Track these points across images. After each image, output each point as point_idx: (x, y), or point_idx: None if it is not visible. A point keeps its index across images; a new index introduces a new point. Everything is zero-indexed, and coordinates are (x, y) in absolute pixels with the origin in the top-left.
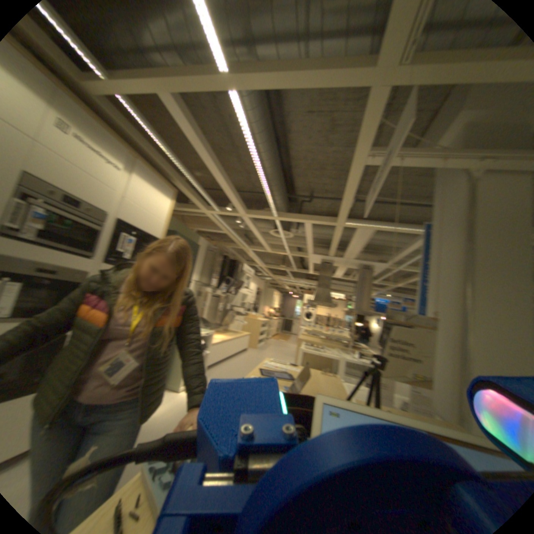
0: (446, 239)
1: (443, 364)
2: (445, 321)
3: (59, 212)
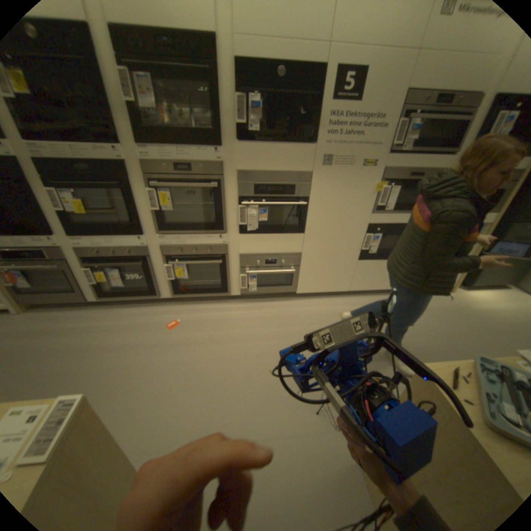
0: None
1: None
2: None
3: (435, 116)
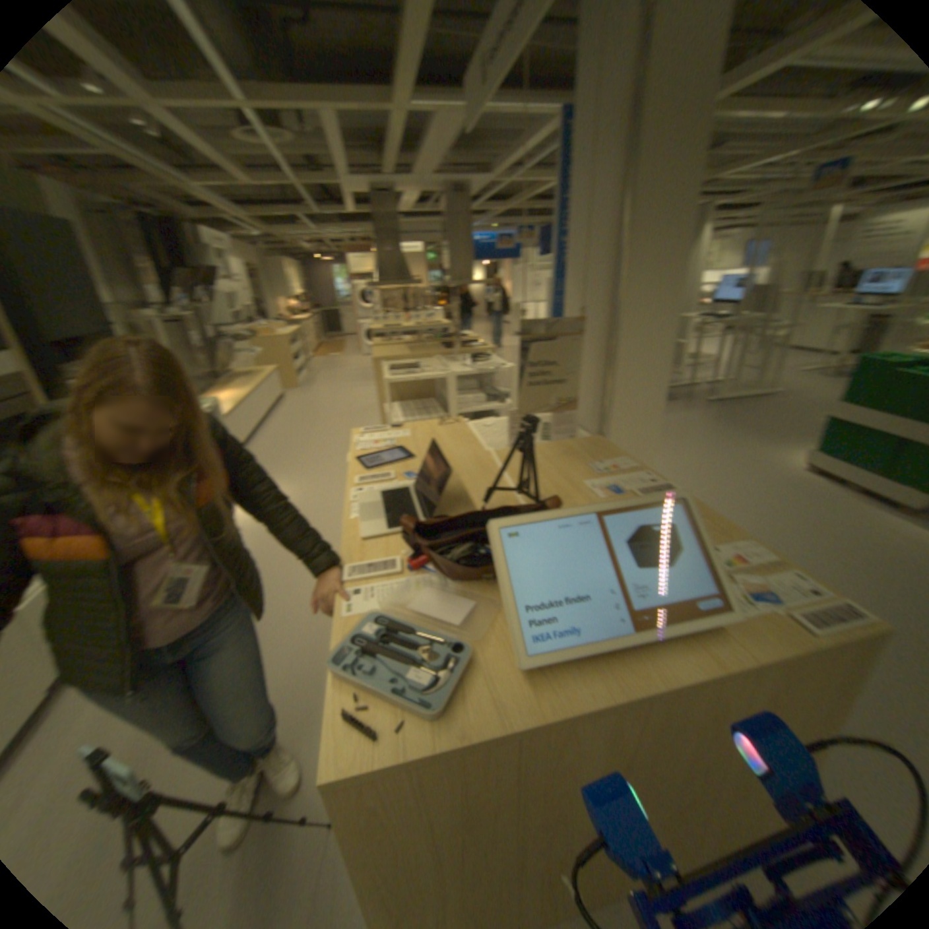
0: (594, 160)
1: (582, 370)
2: (587, 311)
3: None
